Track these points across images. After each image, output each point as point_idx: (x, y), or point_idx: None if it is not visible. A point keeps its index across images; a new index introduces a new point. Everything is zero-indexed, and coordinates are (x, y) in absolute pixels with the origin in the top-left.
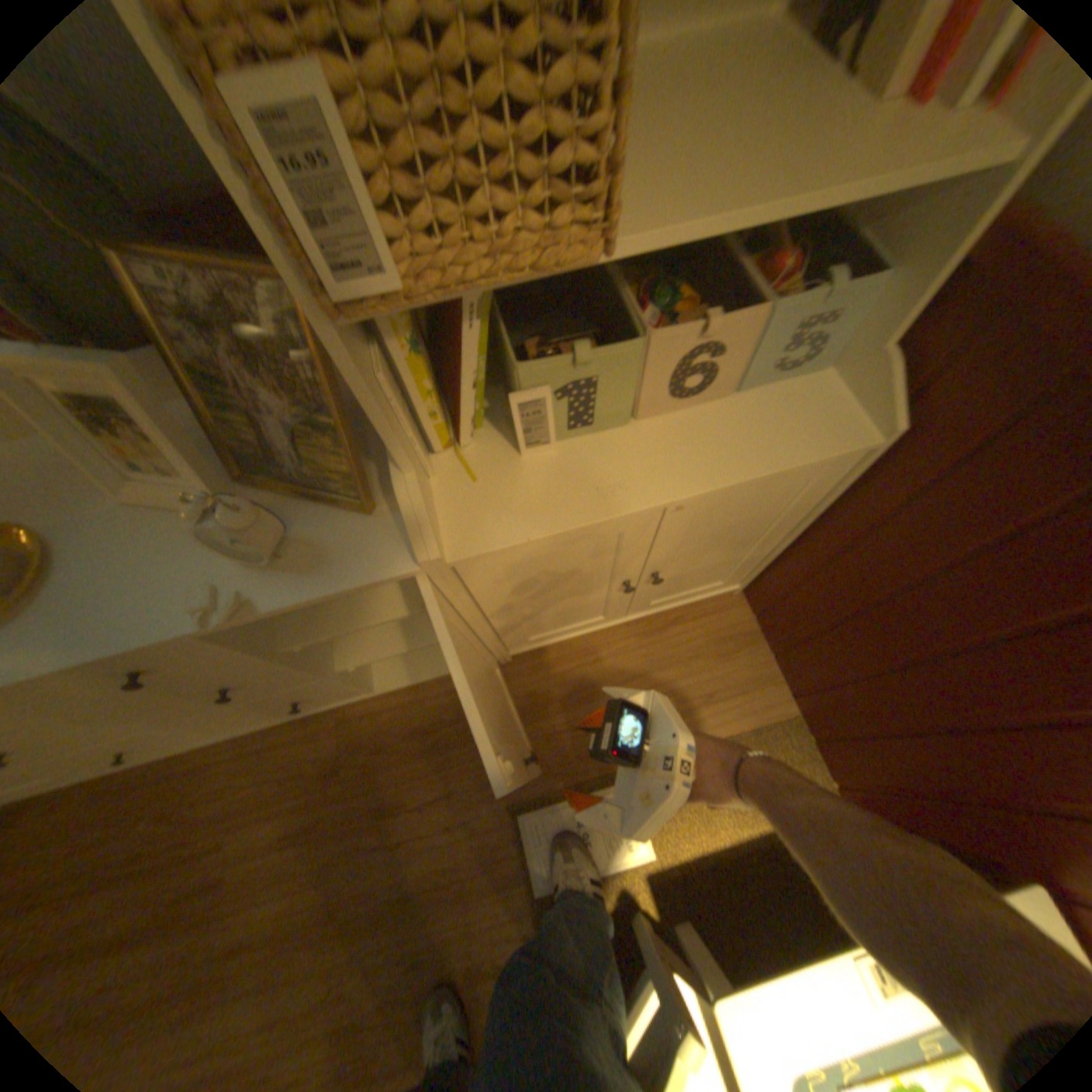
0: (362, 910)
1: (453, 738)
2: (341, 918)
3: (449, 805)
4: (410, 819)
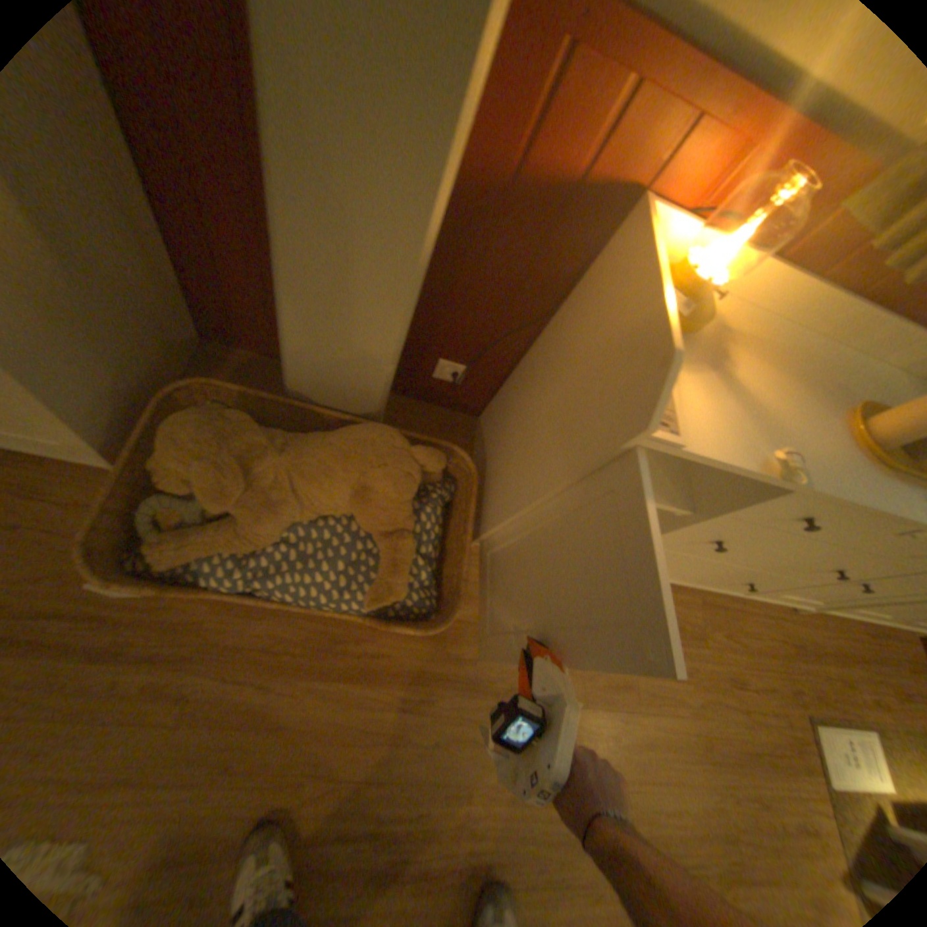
0: (731, 750)
1: (774, 650)
2: (718, 750)
3: (776, 698)
4: (754, 696)
